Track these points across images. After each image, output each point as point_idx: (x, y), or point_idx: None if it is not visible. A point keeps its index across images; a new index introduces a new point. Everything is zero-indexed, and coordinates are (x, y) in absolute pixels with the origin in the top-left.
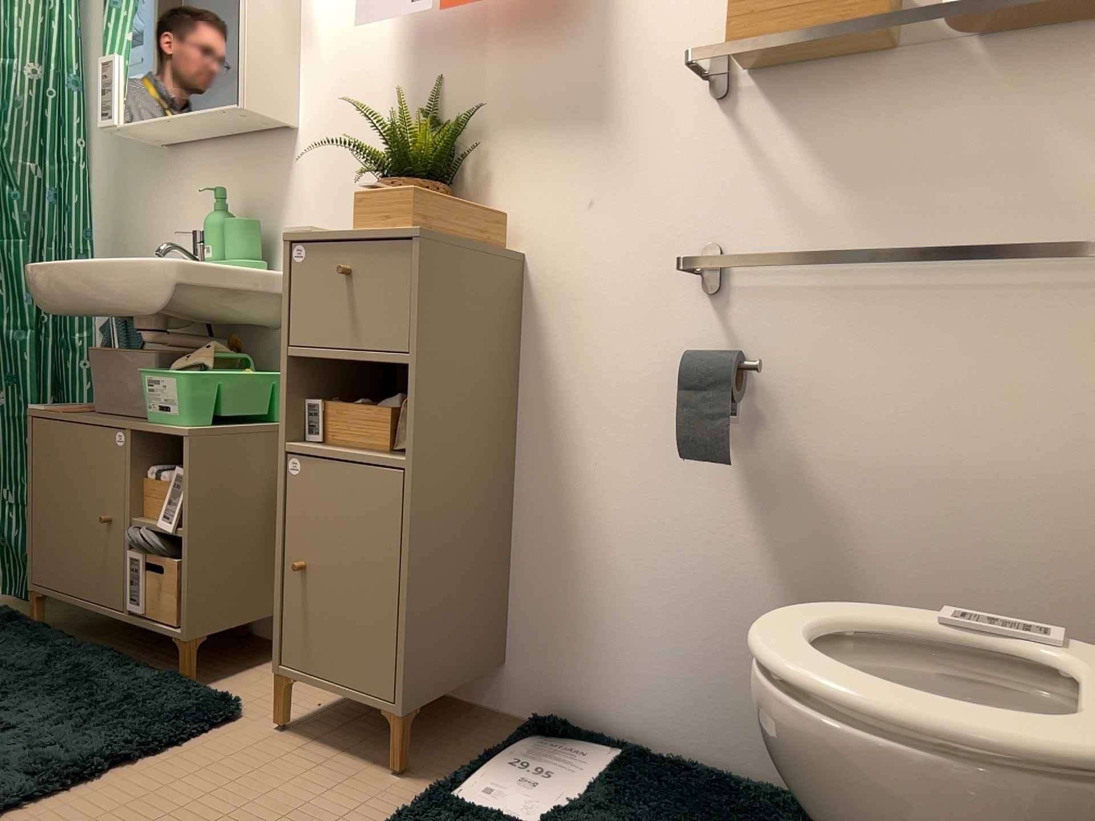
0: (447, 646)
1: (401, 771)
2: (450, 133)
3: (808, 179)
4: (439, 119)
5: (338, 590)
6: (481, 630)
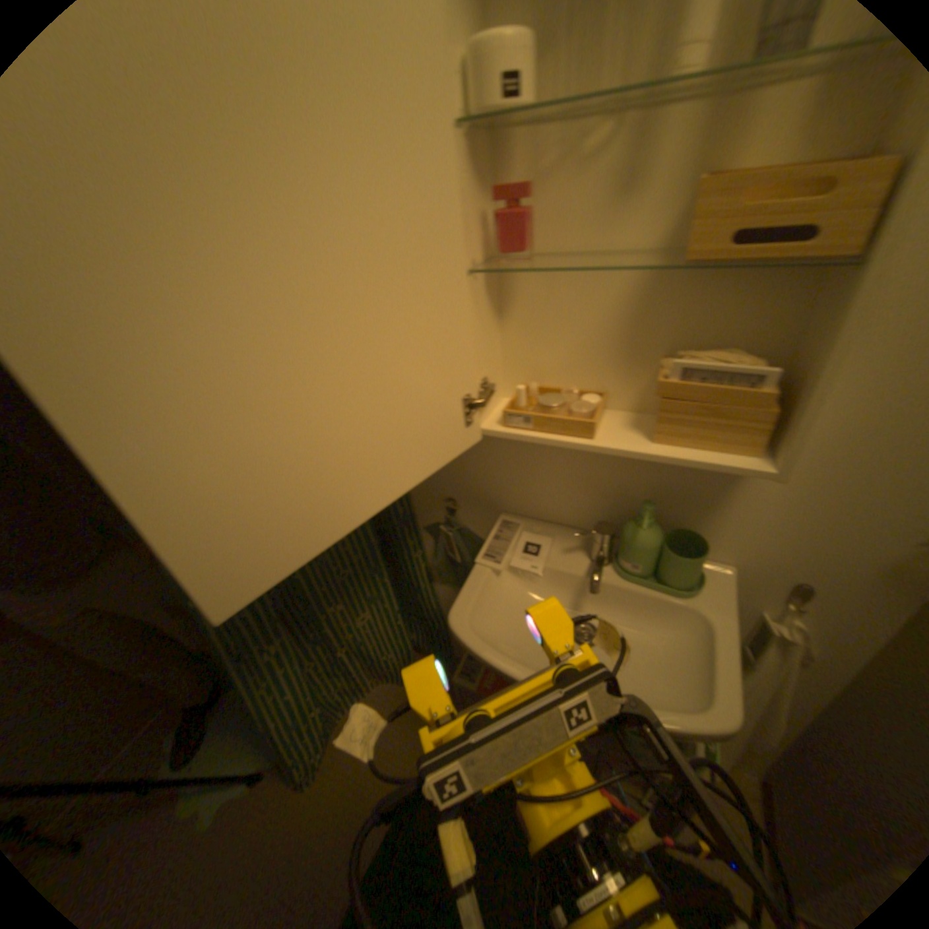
0: None
1: None
2: None
3: None
4: None
5: None
6: None
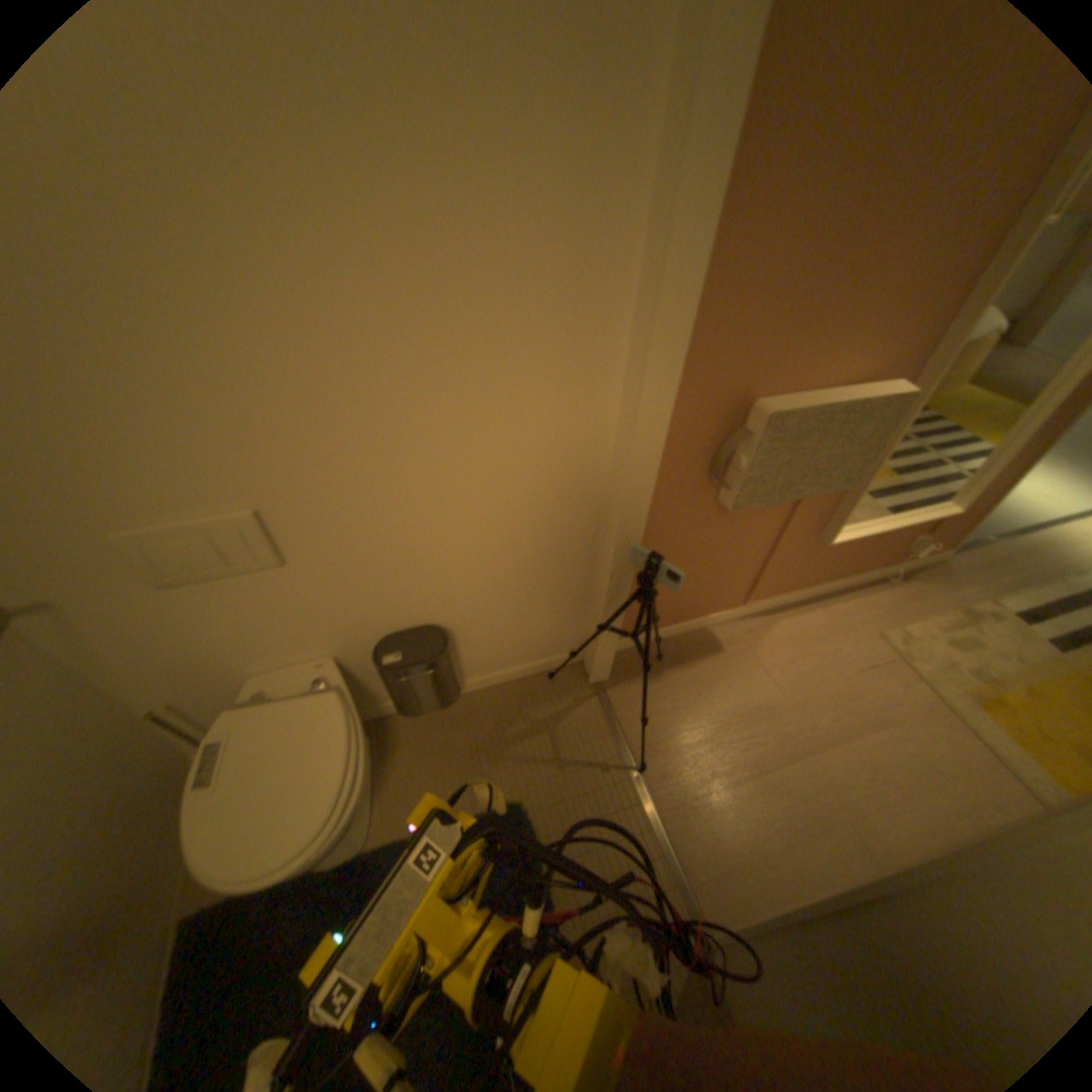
0: None
1: None
2: None
3: None
4: None
5: None
6: None
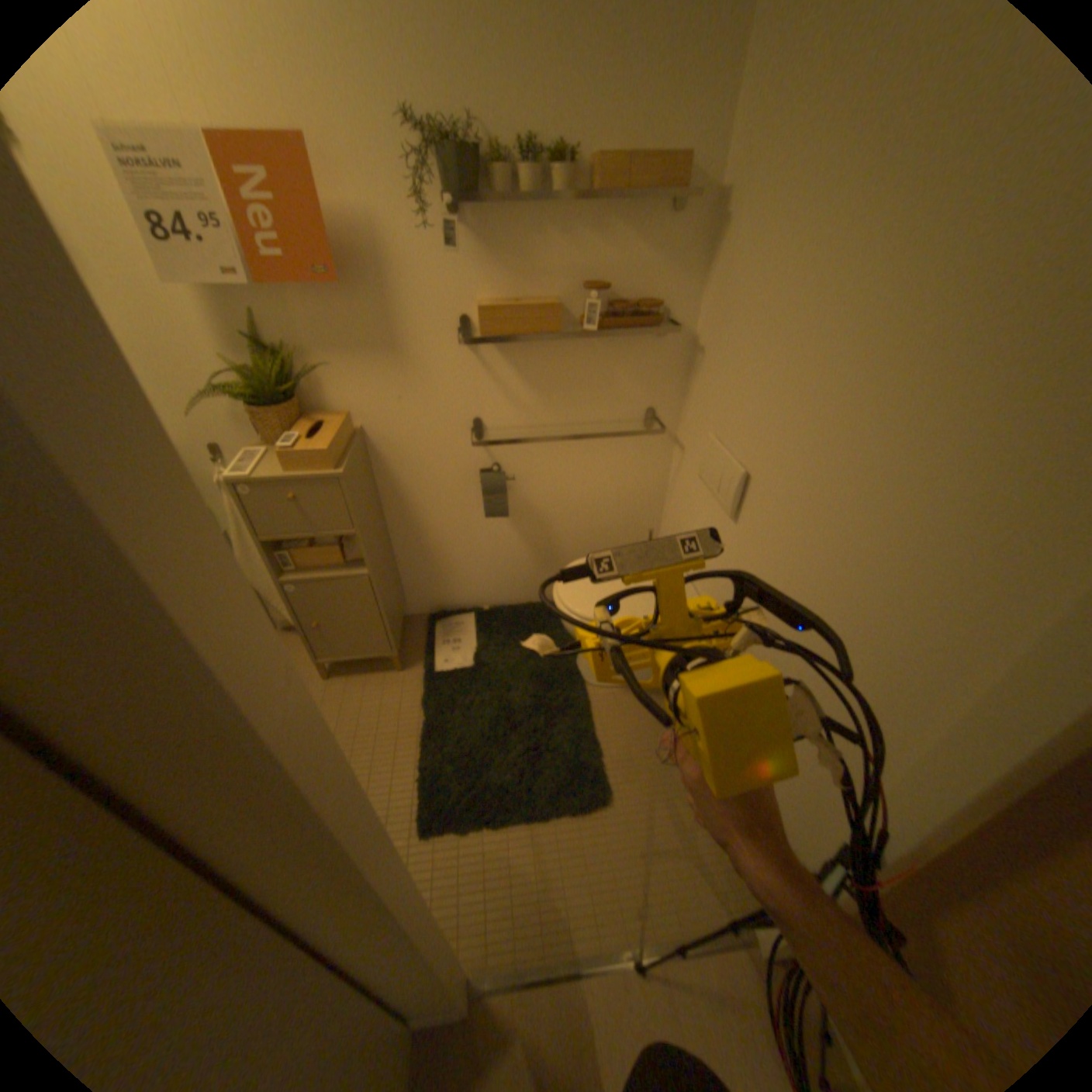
0: (397, 621)
1: (401, 673)
2: (273, 349)
3: (522, 387)
4: (258, 339)
5: (341, 629)
6: (399, 602)
